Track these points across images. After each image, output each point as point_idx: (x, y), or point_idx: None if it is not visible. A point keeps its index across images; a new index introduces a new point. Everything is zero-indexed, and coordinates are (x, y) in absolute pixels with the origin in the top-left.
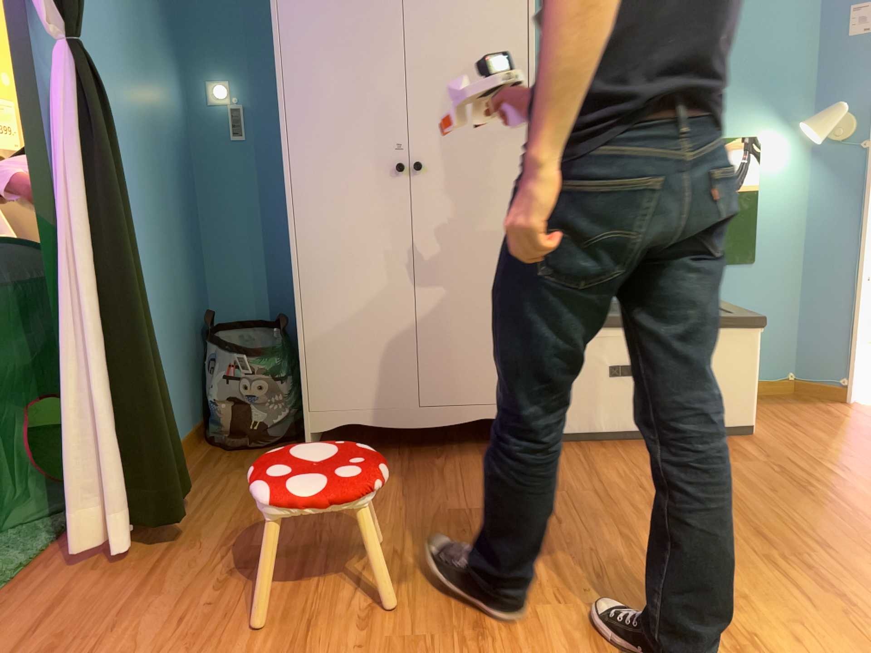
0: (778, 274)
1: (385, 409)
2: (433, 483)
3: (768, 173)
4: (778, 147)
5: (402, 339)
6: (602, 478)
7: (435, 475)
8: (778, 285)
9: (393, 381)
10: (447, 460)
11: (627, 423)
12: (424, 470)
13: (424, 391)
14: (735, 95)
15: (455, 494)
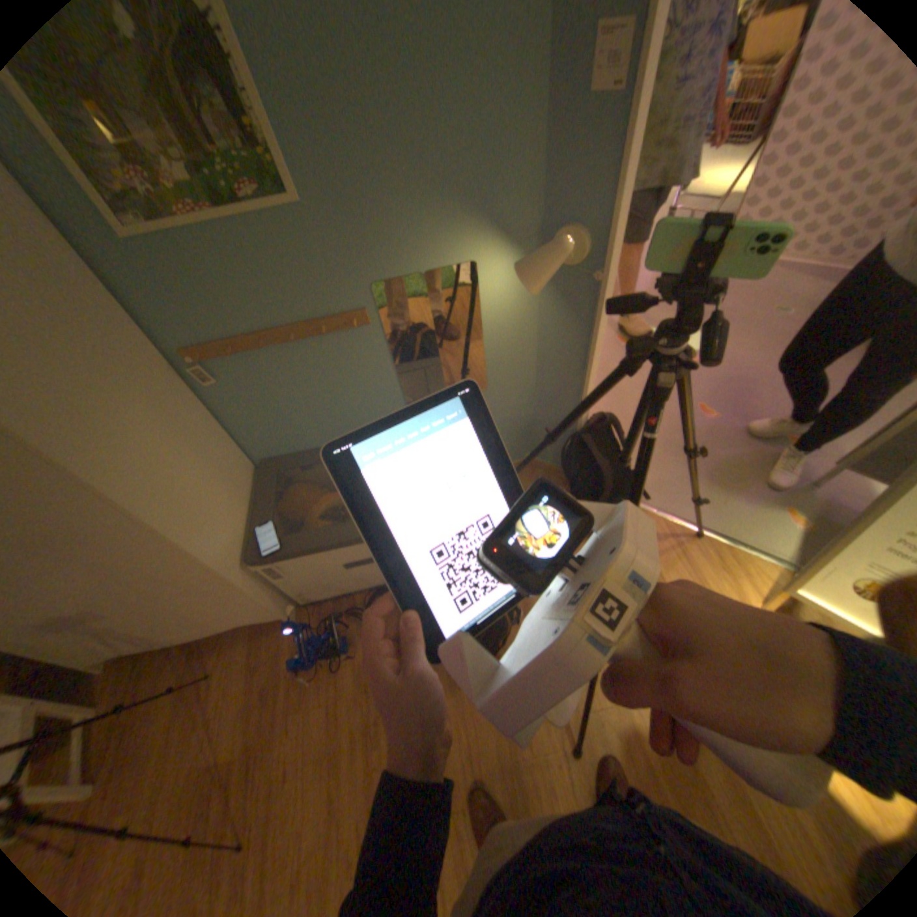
0: (511, 392)
1: (143, 645)
2: (201, 716)
3: (490, 303)
4: (499, 271)
5: (109, 620)
6: (344, 675)
7: (205, 694)
8: (511, 401)
9: (132, 635)
10: (221, 661)
11: (373, 586)
12: (199, 685)
13: (174, 617)
14: (431, 209)
15: (216, 735)
